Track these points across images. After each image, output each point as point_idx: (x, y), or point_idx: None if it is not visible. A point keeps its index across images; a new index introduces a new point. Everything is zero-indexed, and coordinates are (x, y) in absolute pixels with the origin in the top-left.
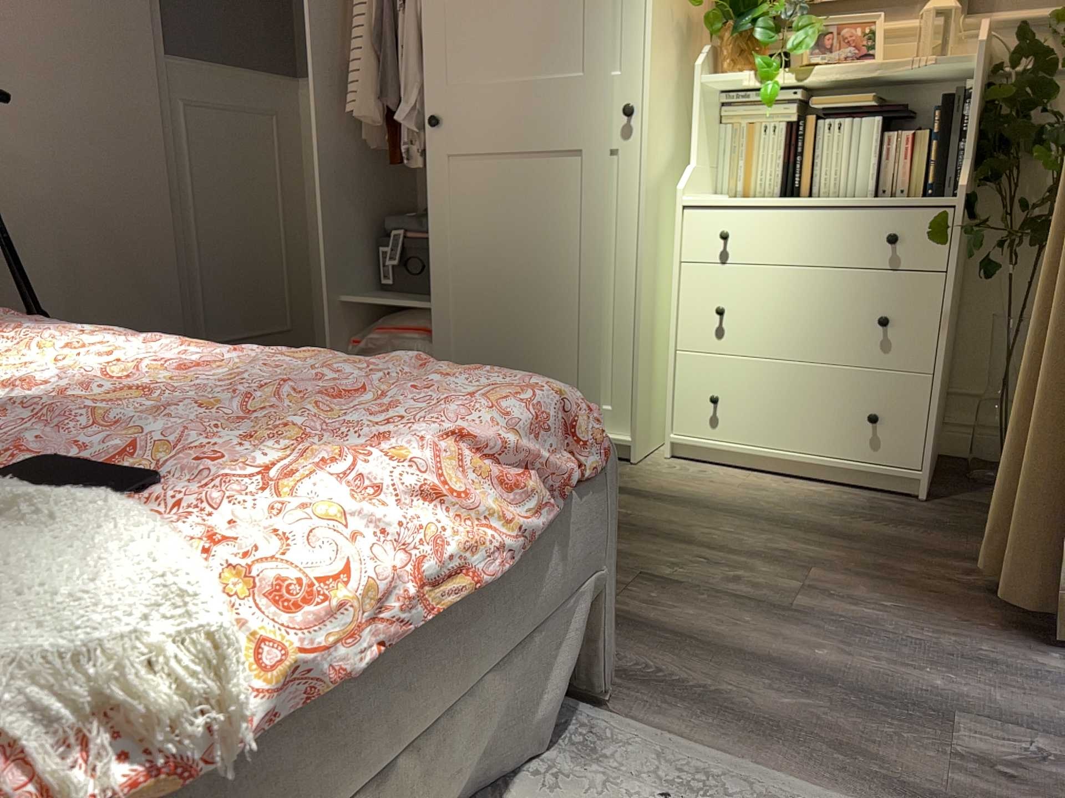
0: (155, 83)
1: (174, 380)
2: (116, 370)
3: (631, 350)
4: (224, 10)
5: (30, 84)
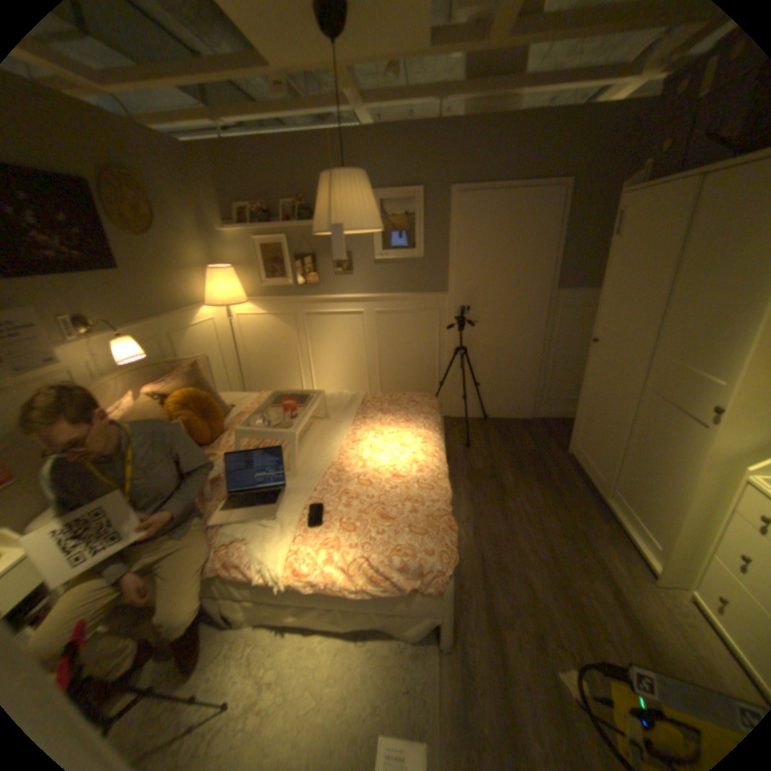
0: (545, 301)
1: (386, 480)
2: (396, 460)
3: (678, 533)
4: (595, 262)
5: (494, 308)
